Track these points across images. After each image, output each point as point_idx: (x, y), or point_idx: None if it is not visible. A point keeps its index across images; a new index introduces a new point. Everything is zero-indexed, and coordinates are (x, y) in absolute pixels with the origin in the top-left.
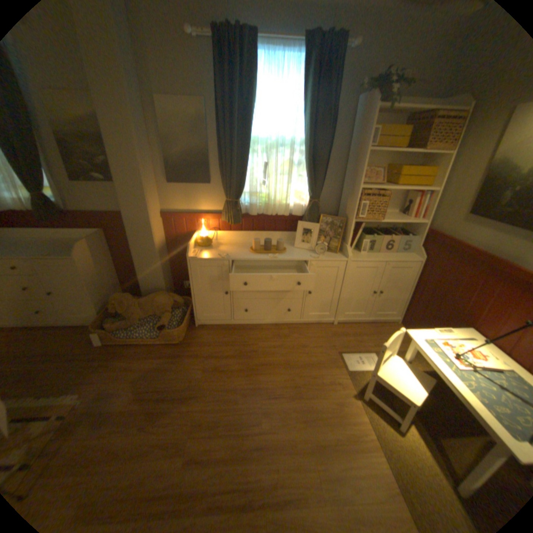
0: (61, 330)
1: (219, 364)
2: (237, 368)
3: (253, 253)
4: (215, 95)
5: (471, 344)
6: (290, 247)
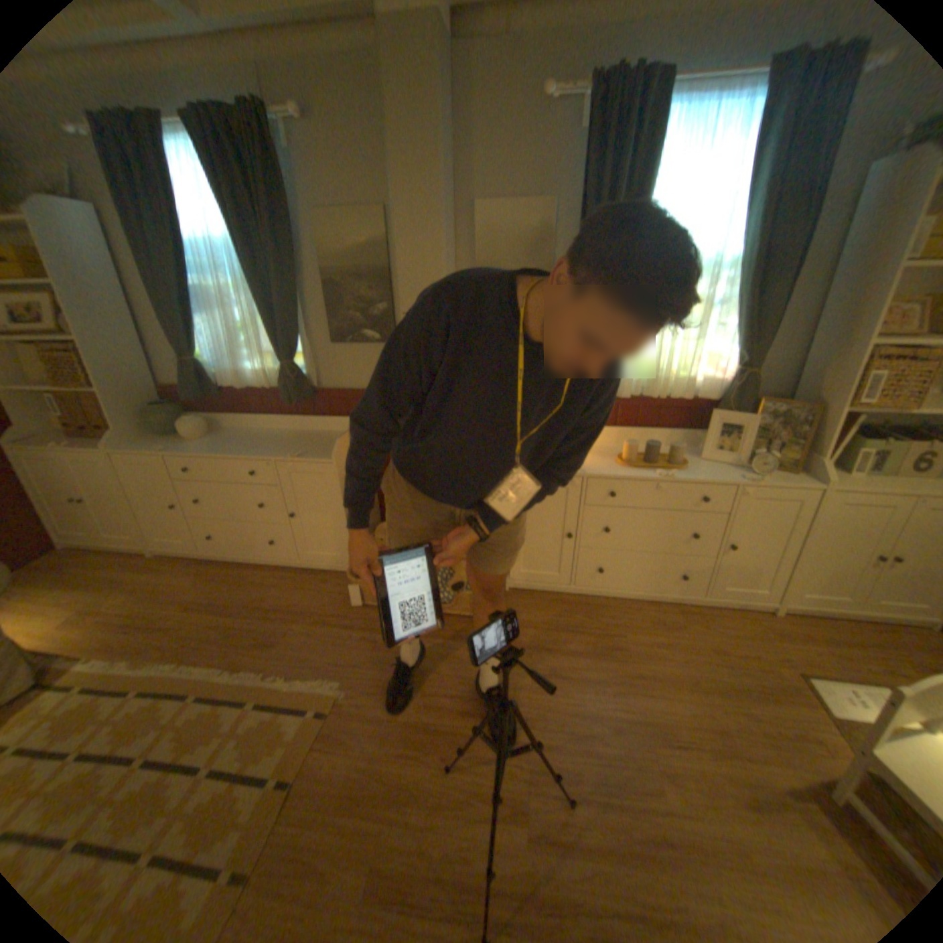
0: (297, 574)
1: (559, 665)
2: (595, 678)
3: (623, 467)
4: (583, 191)
5: None
6: (692, 458)
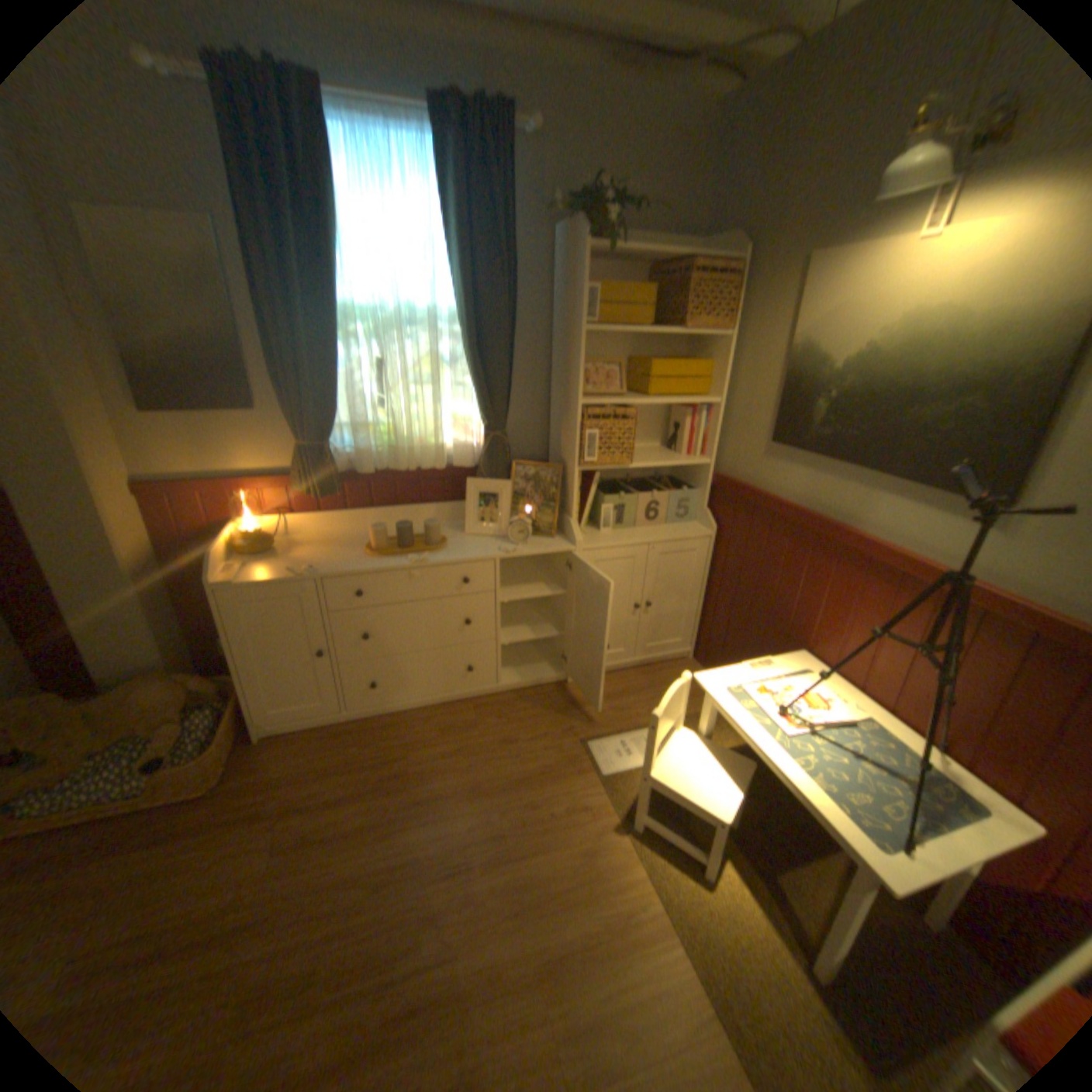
0: None
1: (313, 826)
2: (359, 825)
3: (372, 557)
4: (235, 214)
5: (802, 682)
6: (457, 535)
